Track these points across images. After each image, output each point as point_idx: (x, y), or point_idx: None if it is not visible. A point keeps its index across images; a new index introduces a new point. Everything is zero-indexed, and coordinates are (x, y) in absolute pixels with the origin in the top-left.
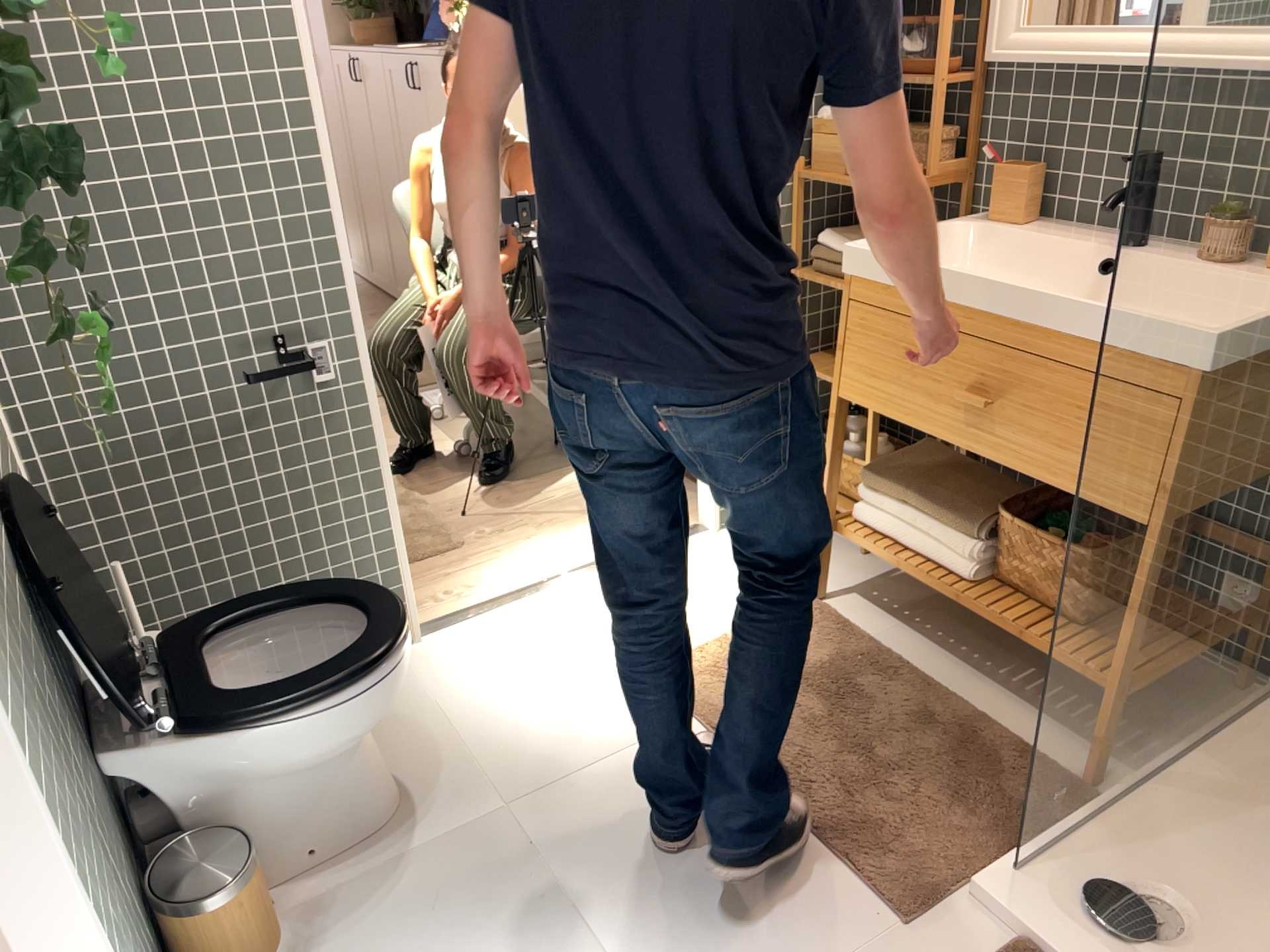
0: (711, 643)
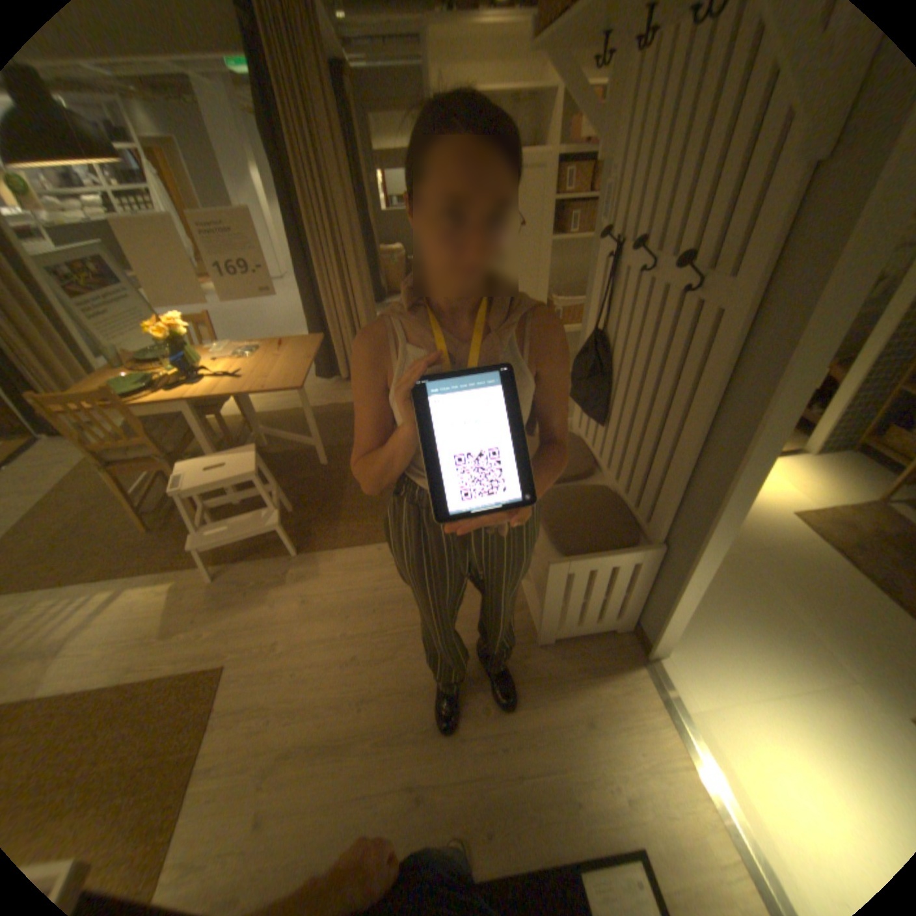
0: (827, 509)
